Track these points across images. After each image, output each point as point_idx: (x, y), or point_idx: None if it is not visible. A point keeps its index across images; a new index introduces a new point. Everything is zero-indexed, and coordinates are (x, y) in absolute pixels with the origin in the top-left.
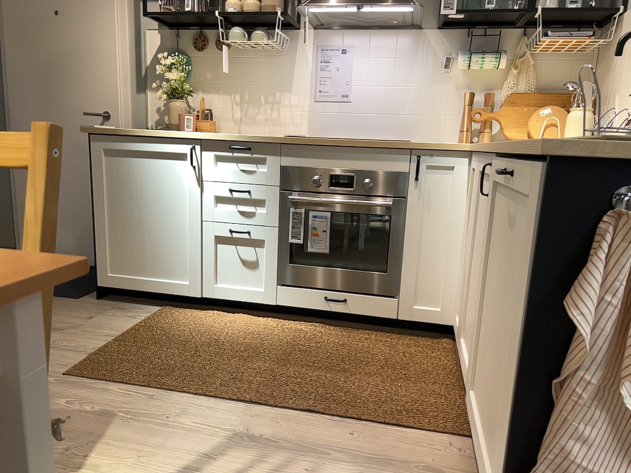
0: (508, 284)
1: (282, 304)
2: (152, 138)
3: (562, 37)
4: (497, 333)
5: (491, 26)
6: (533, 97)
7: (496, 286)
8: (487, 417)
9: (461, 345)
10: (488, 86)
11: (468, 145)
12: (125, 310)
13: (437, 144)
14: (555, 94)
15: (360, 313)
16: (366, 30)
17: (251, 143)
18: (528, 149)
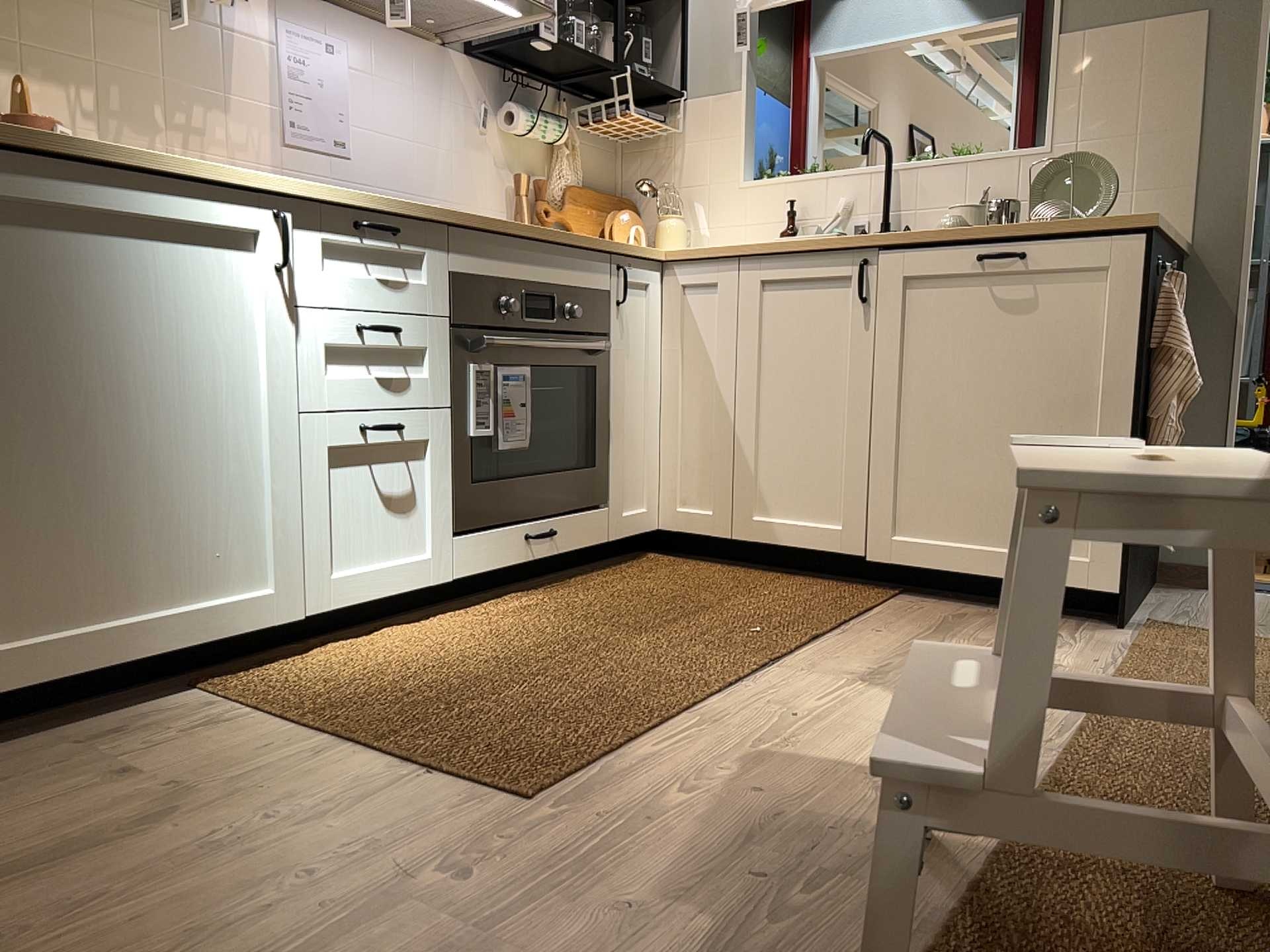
0: (997, 369)
1: (462, 573)
2: (155, 178)
3: (643, 114)
4: (970, 430)
5: (533, 73)
6: (596, 193)
7: (933, 389)
8: (964, 531)
9: (751, 525)
10: (530, 167)
11: (654, 249)
12: (134, 732)
13: (638, 245)
14: (592, 193)
15: (568, 547)
16: (352, 17)
17: (400, 218)
18: (1048, 224)
